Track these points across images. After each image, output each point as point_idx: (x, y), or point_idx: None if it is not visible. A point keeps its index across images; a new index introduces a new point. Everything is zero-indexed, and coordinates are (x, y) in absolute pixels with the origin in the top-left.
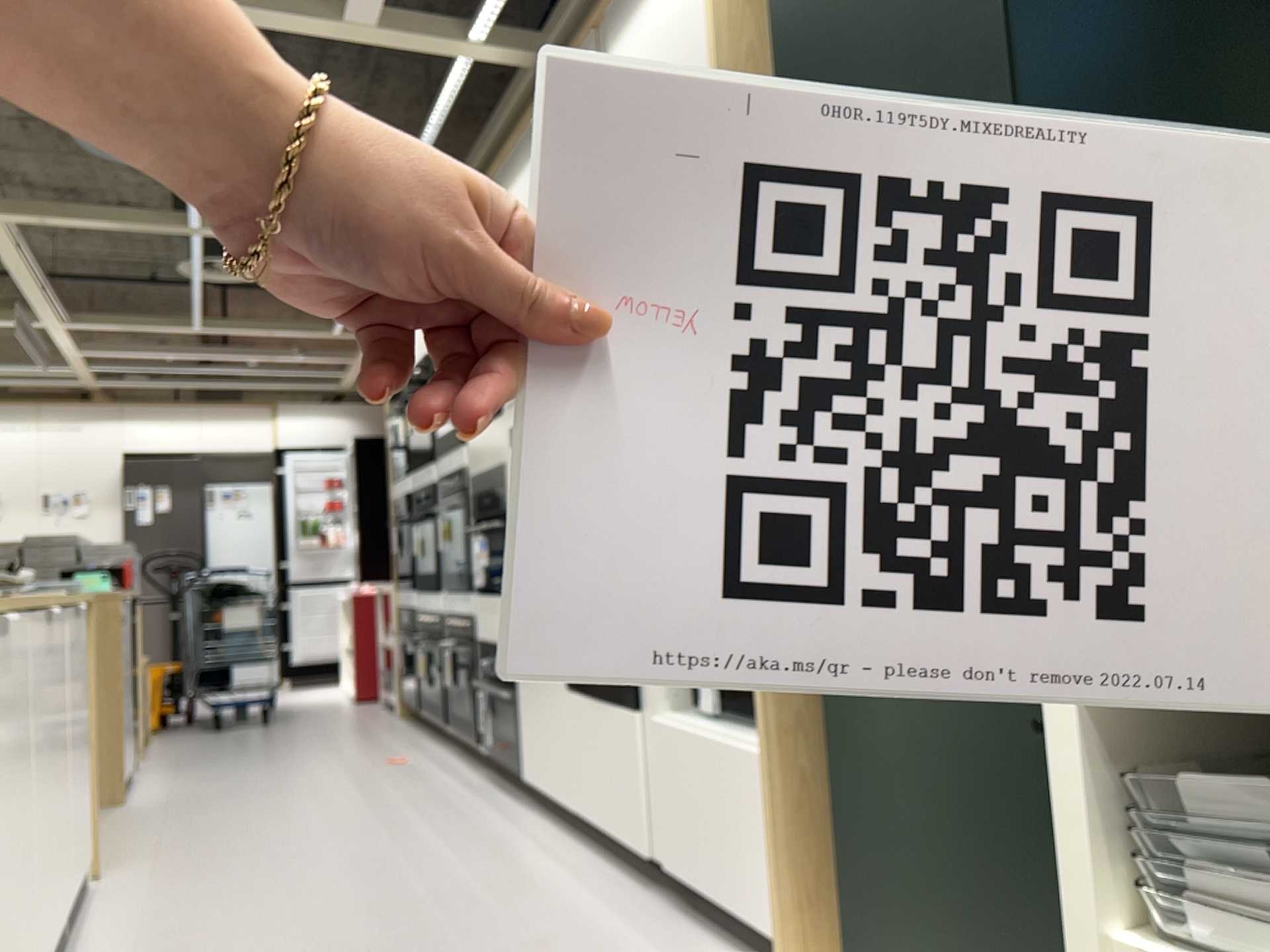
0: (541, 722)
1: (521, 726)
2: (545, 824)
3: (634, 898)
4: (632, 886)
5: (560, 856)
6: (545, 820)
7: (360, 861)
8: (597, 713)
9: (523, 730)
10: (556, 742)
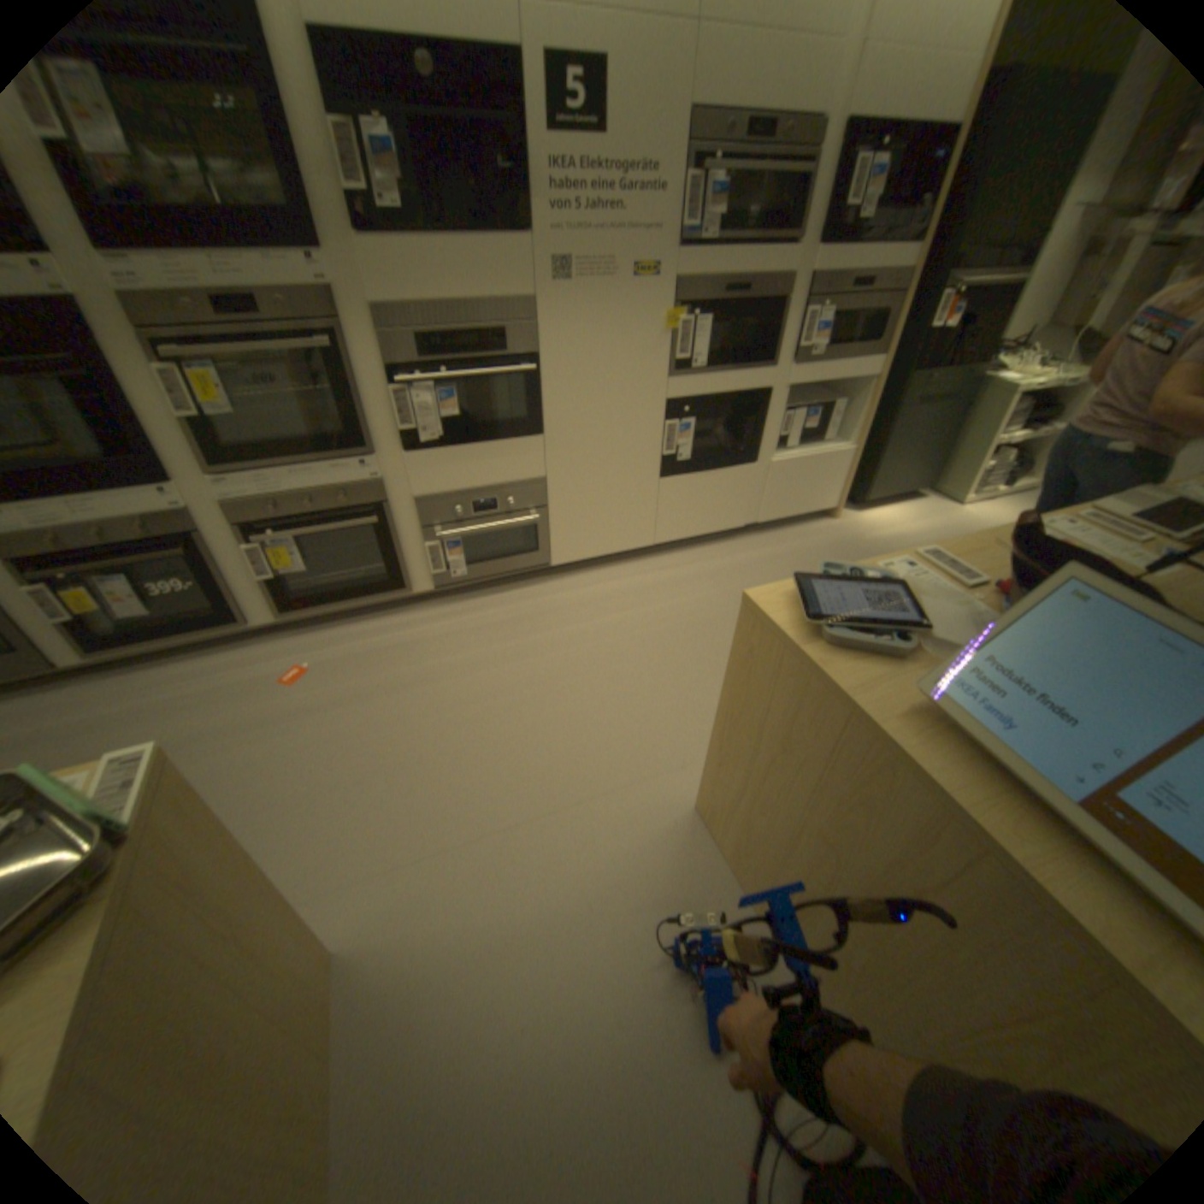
0: (601, 513)
1: (551, 531)
2: (601, 571)
3: (740, 544)
4: (724, 544)
5: (671, 564)
6: (592, 571)
7: (661, 643)
8: (703, 478)
9: (546, 534)
10: (629, 516)
